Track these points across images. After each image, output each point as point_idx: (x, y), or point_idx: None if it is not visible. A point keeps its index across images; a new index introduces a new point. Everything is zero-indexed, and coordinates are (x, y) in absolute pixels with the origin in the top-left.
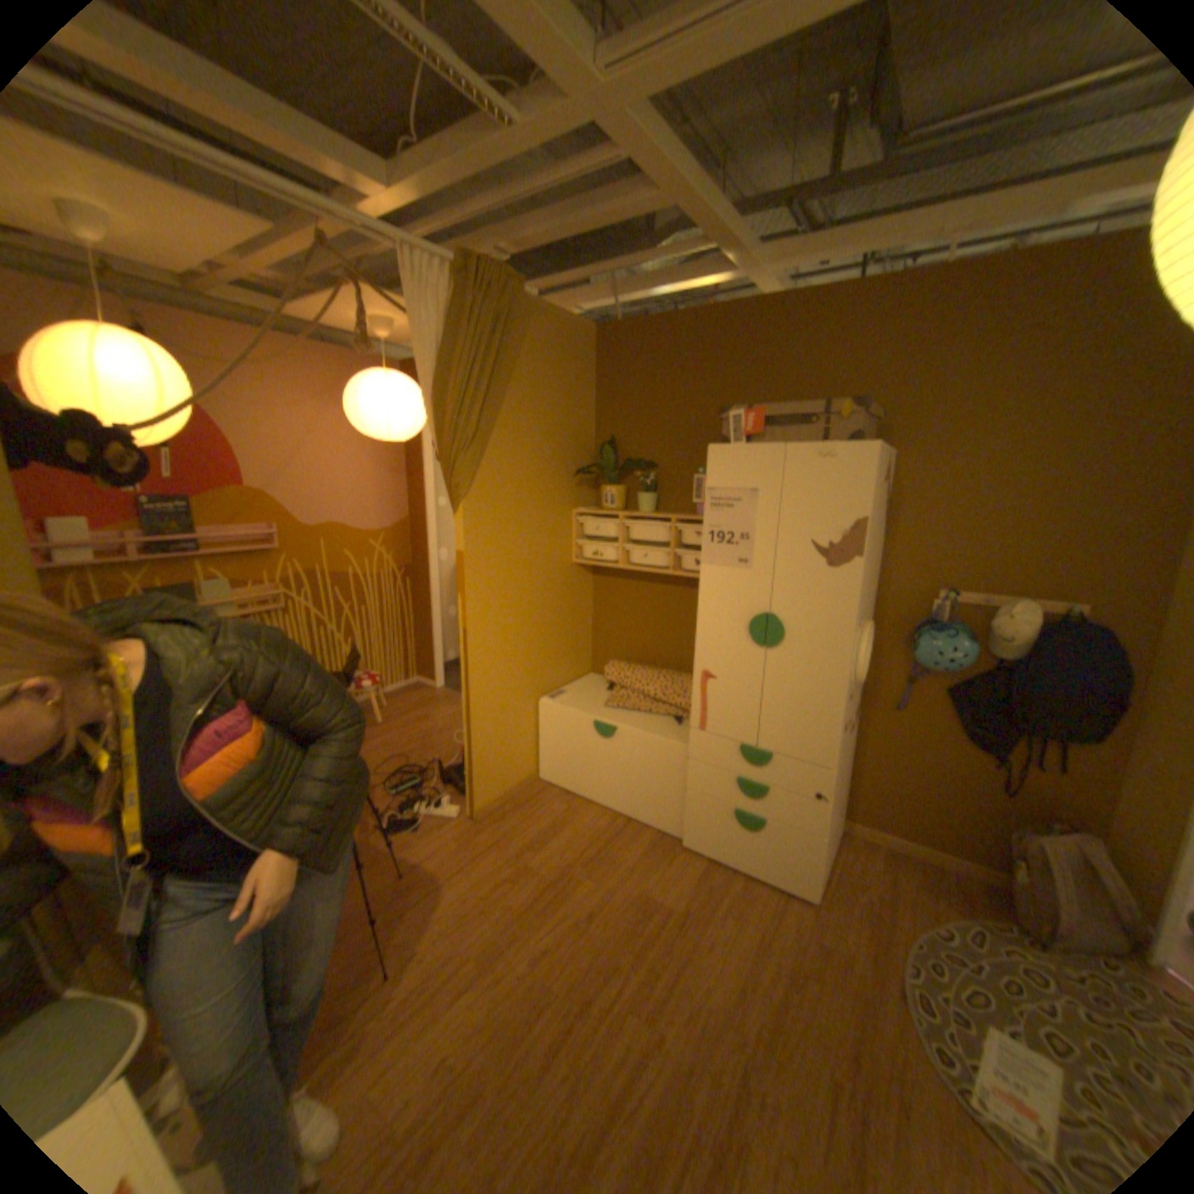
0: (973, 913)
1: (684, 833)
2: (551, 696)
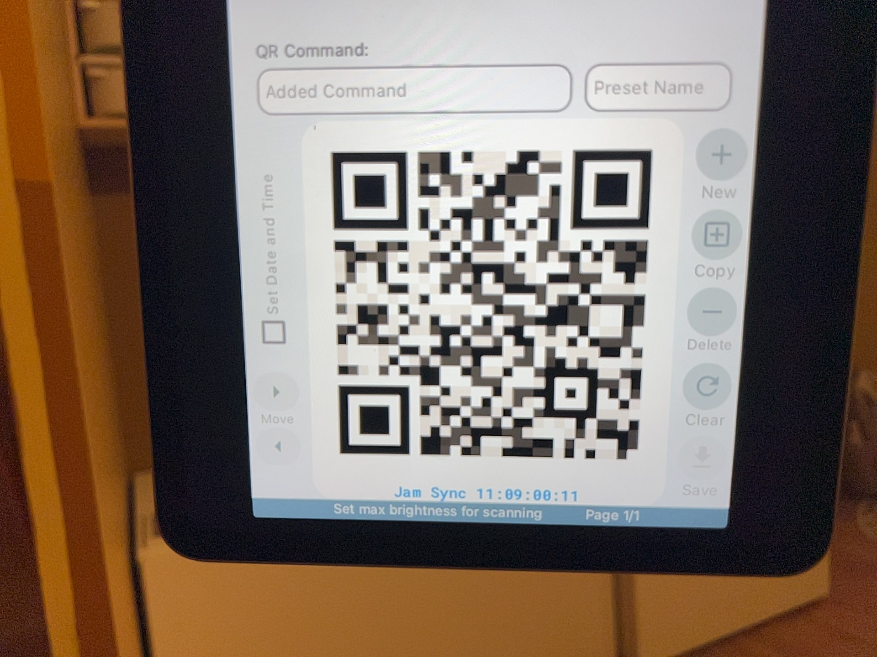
0: (842, 508)
1: (639, 640)
2: (157, 535)
